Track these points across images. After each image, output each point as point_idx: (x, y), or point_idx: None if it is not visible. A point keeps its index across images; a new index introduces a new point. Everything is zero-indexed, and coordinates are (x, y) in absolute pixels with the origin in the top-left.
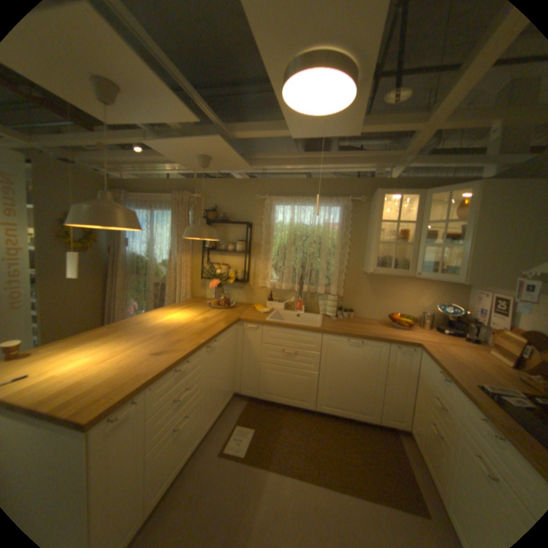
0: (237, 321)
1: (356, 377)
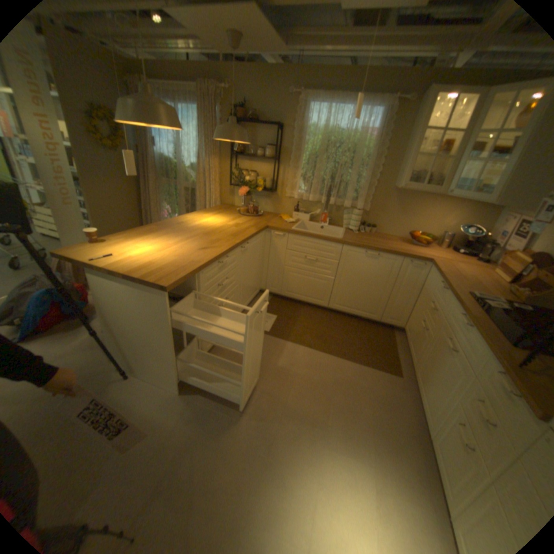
0: (265, 228)
1: (366, 283)
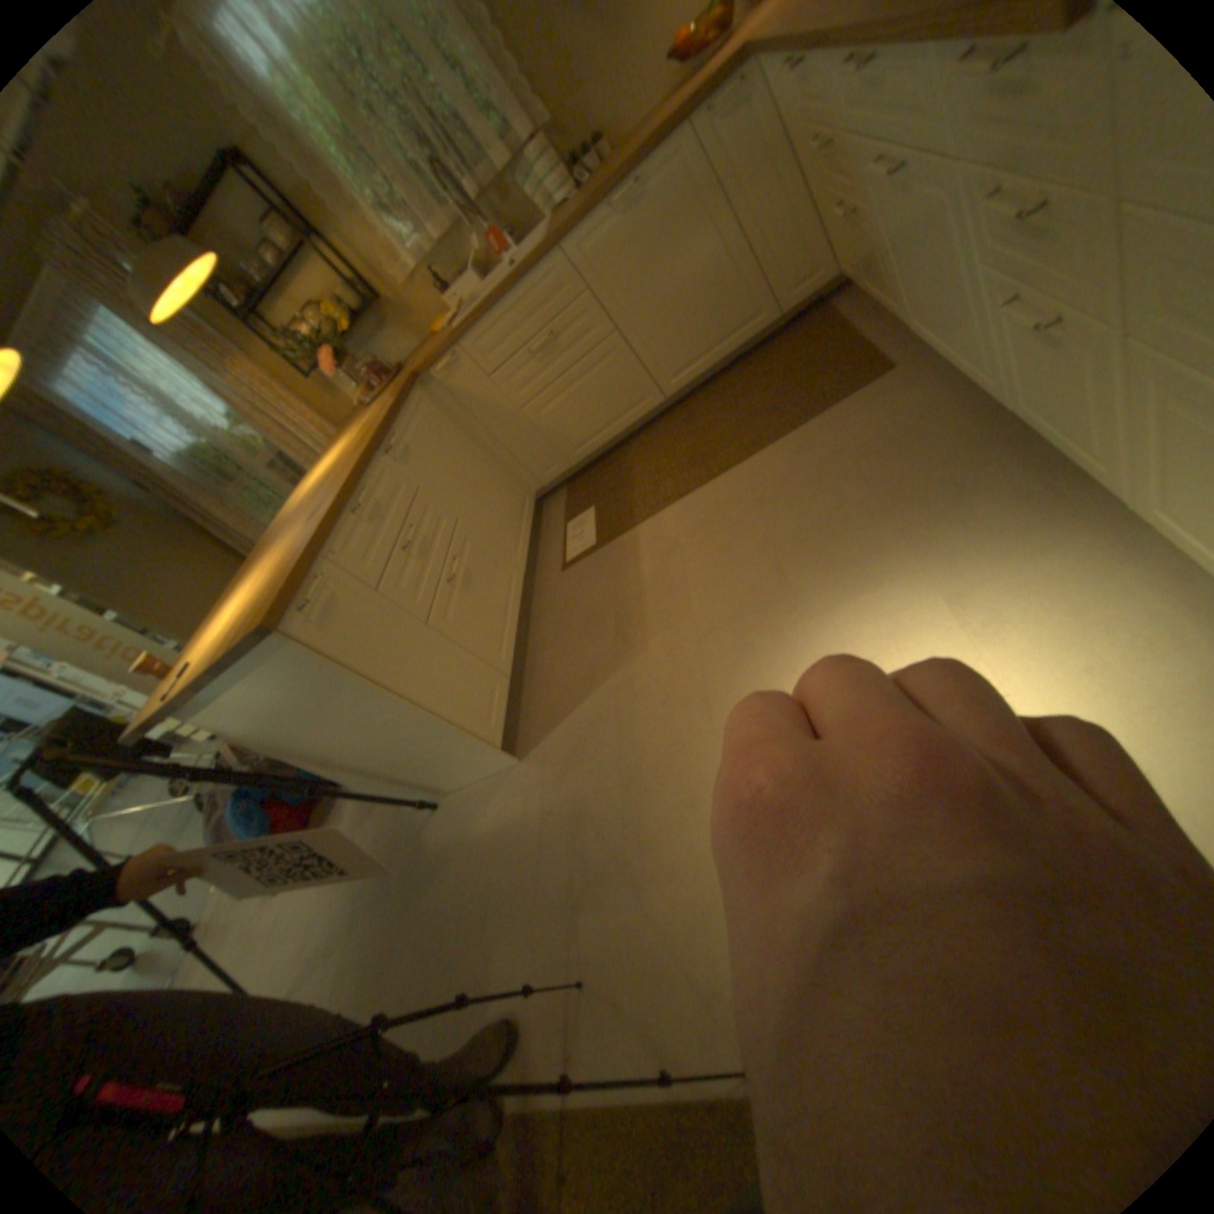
0: (412, 379)
1: (680, 267)
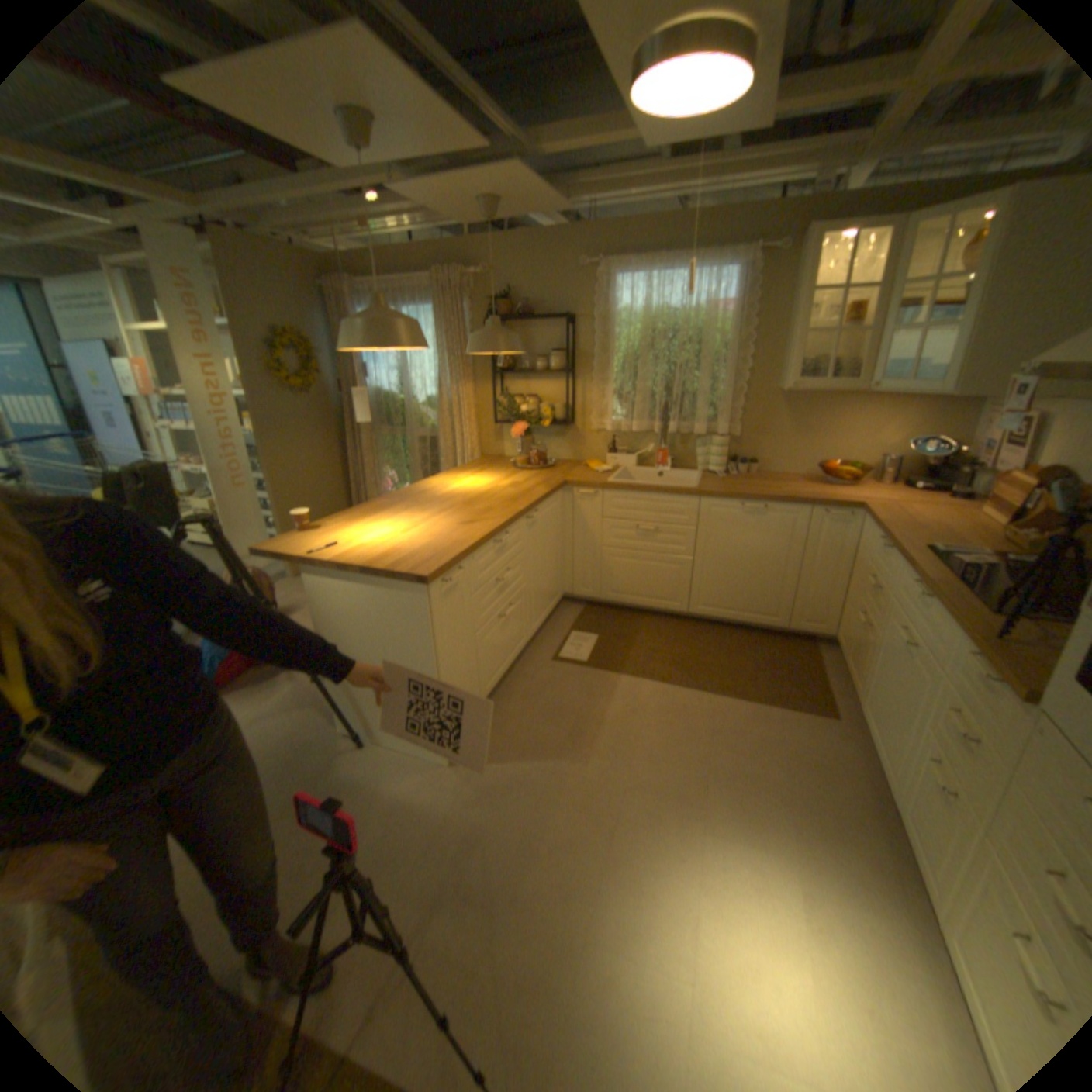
0: (562, 485)
1: (752, 561)
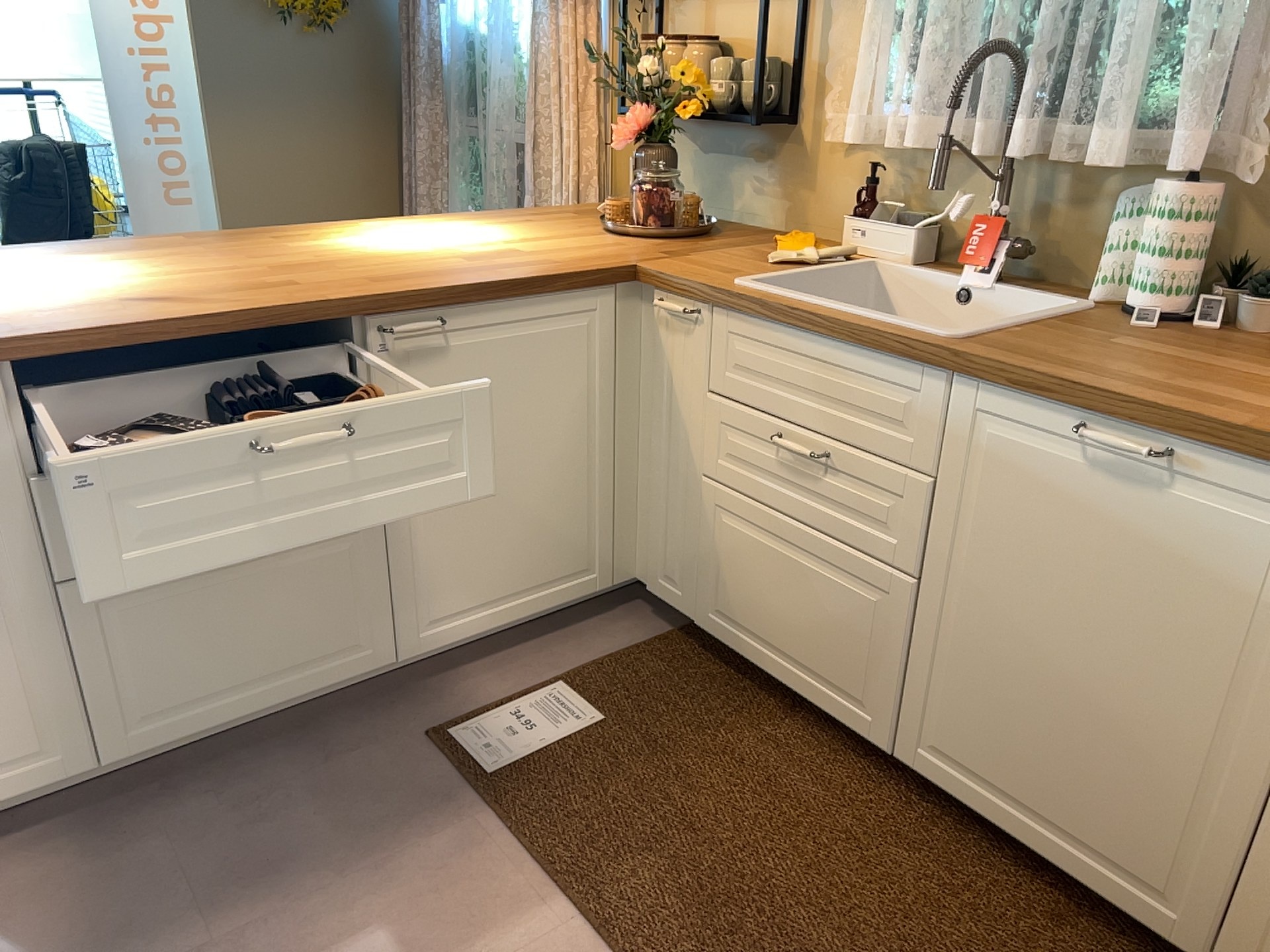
0: (615, 273)
1: (1100, 653)
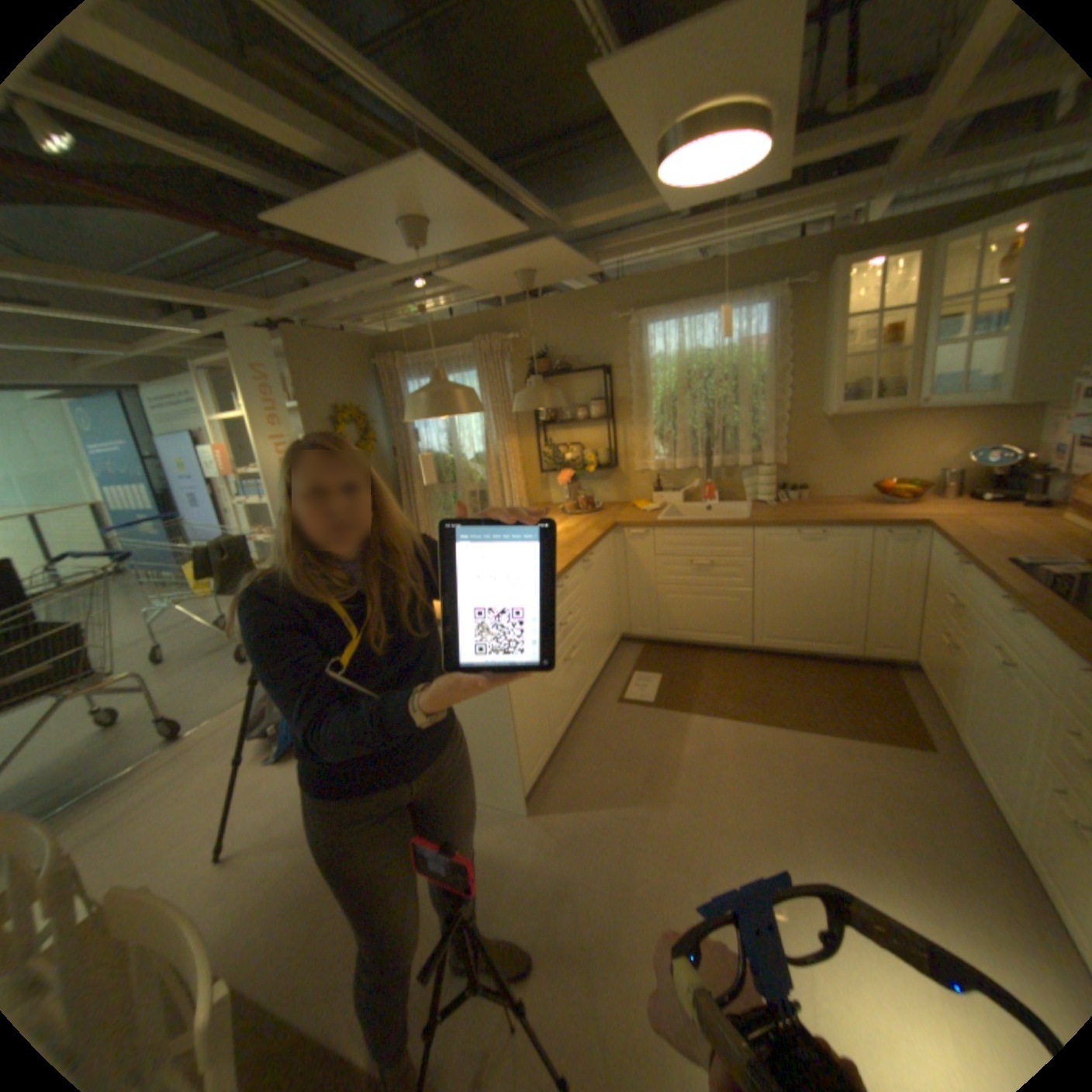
0: (612, 527)
1: (815, 588)
